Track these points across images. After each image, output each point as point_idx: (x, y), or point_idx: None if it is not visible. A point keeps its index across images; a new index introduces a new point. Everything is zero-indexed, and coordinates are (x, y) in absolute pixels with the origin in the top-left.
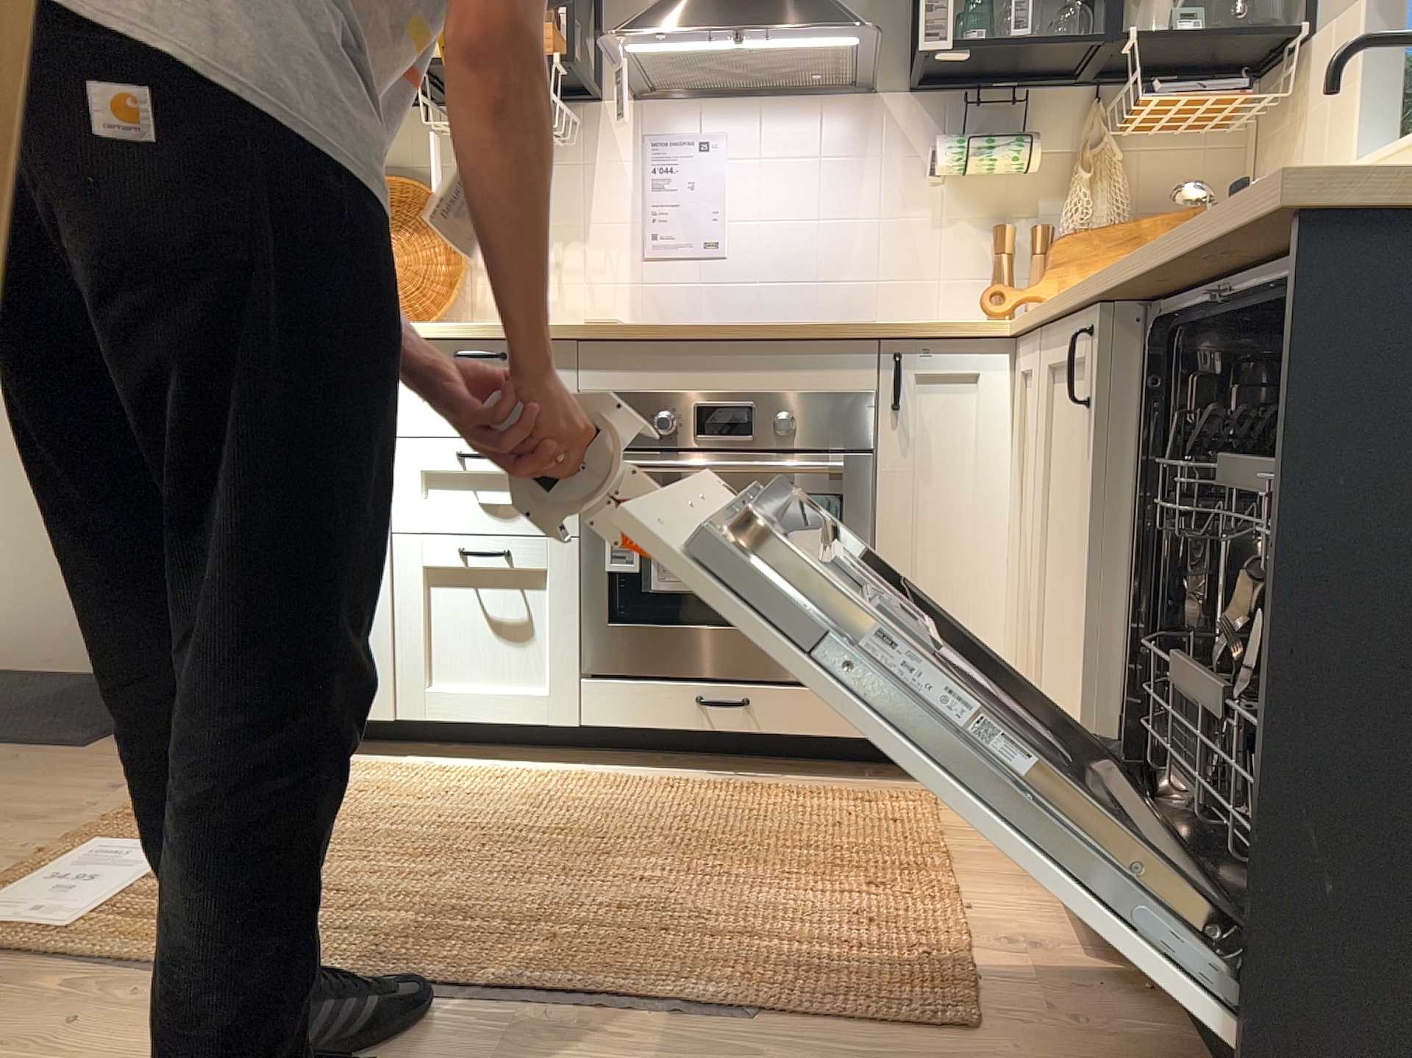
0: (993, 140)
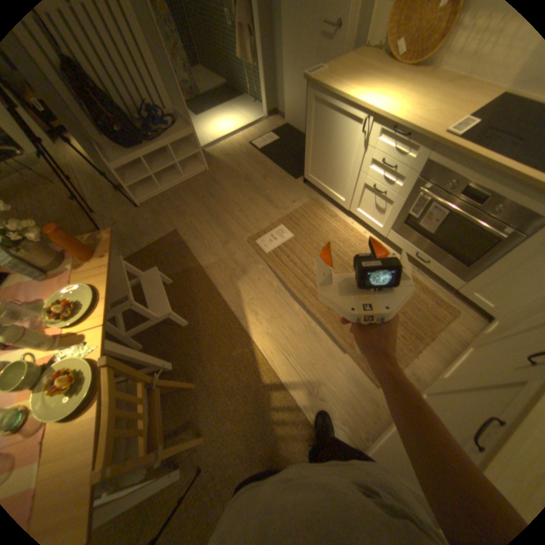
0: None
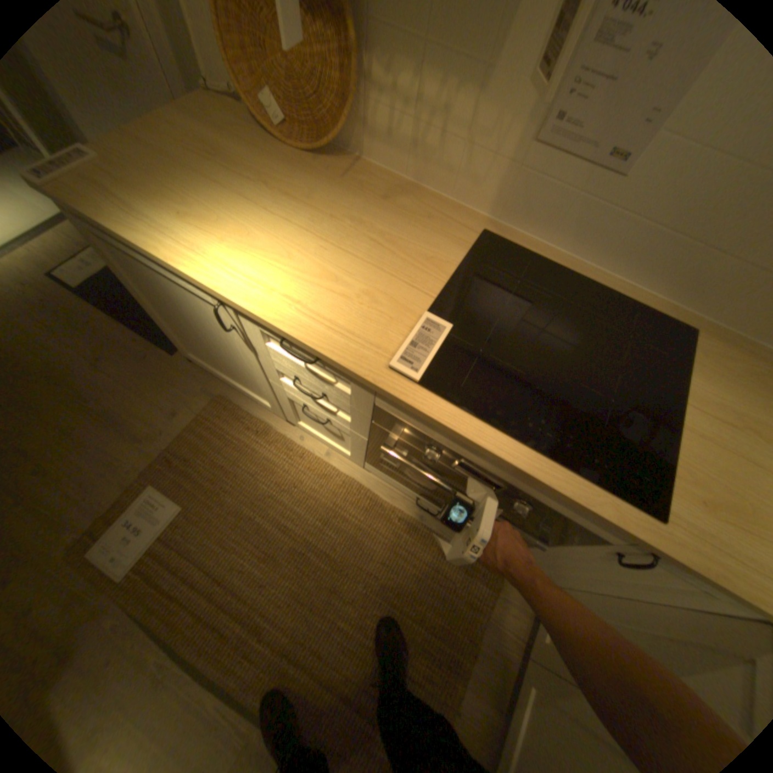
0: None
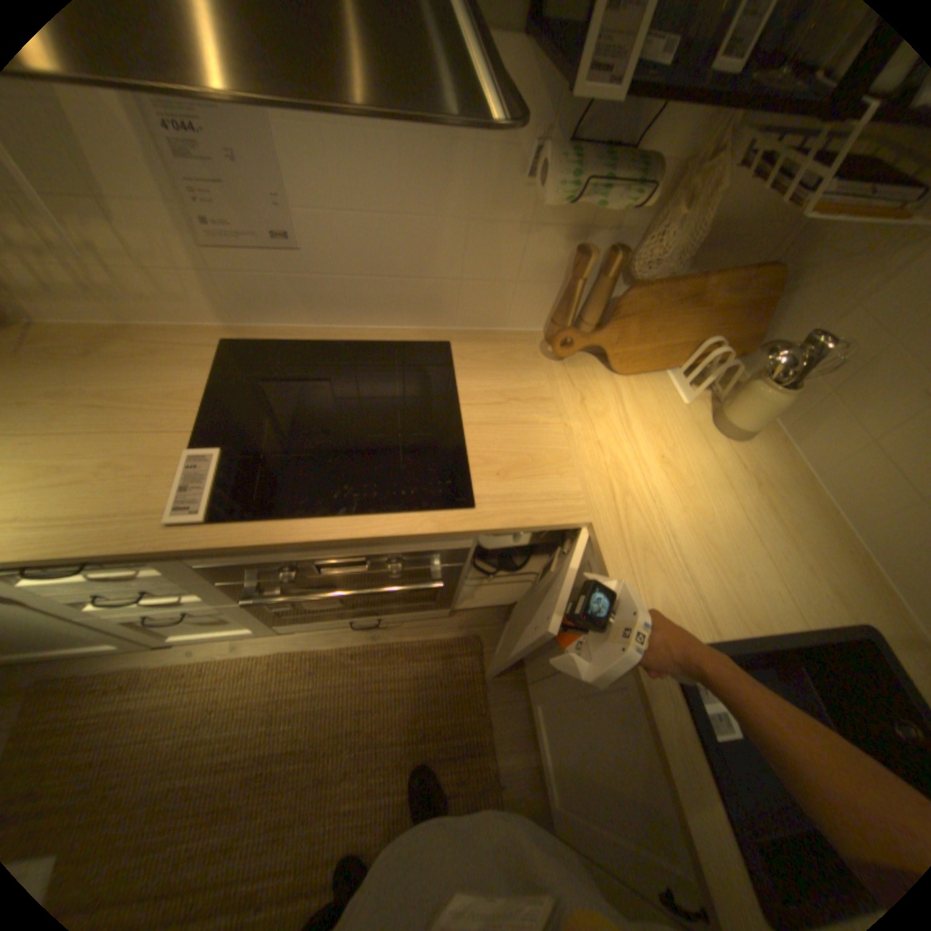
0: (618, 174)
